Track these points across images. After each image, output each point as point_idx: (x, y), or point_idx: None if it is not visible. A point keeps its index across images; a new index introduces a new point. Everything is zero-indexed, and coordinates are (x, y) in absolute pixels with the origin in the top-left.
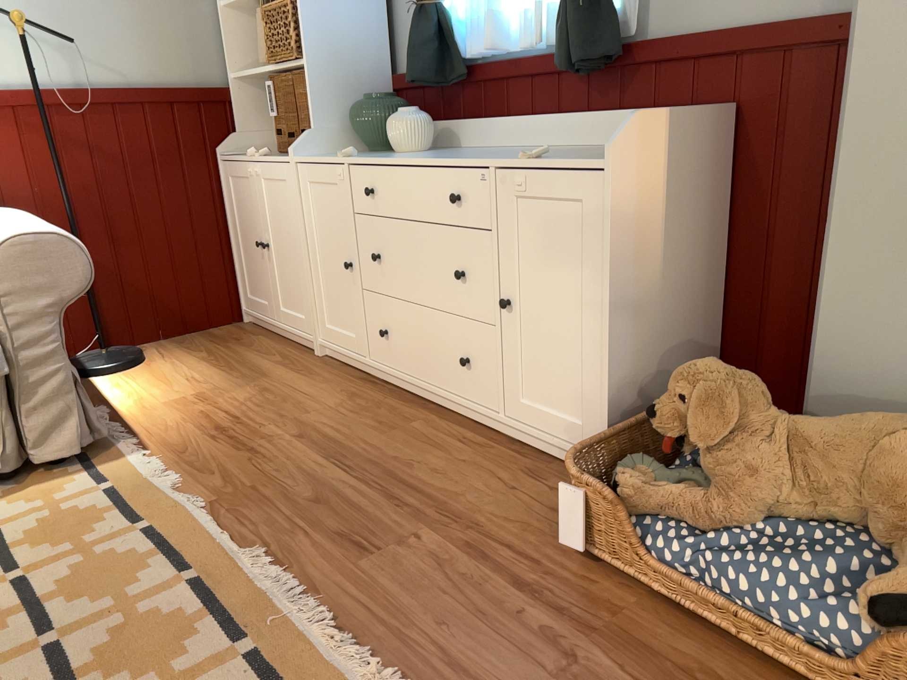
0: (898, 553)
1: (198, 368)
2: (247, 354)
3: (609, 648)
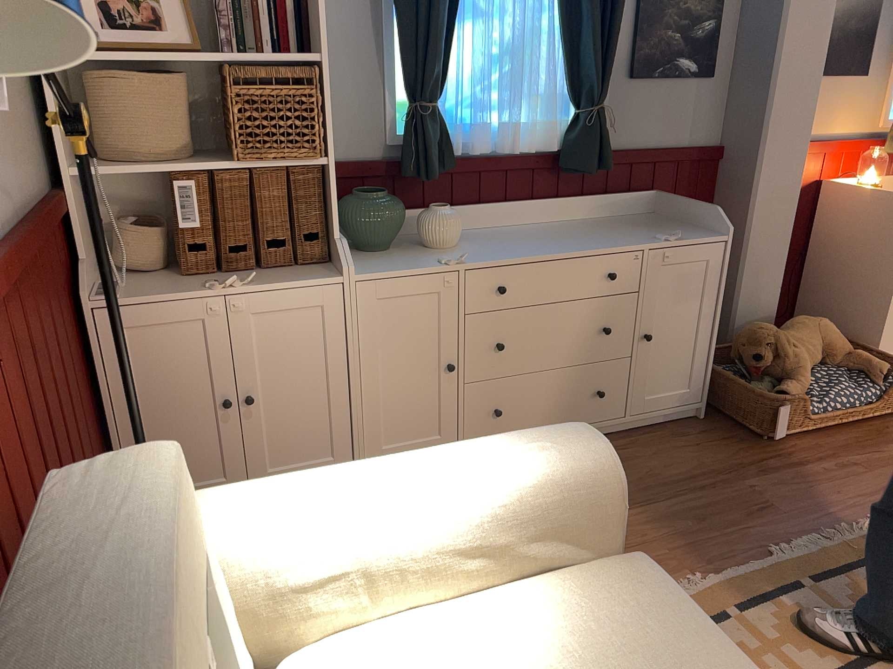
0: (842, 364)
1: None
2: None
3: (846, 454)
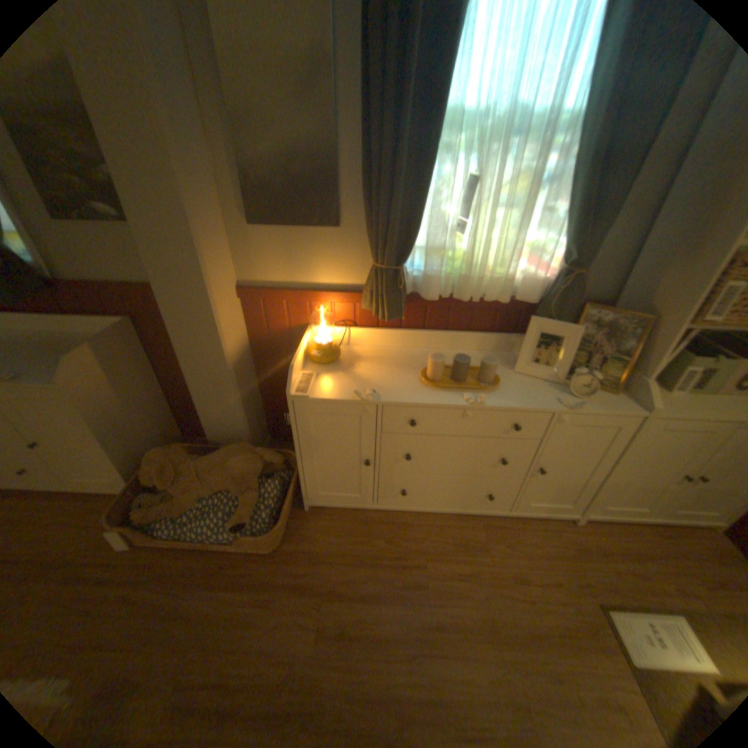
0: (239, 498)
1: None
2: None
3: (150, 587)
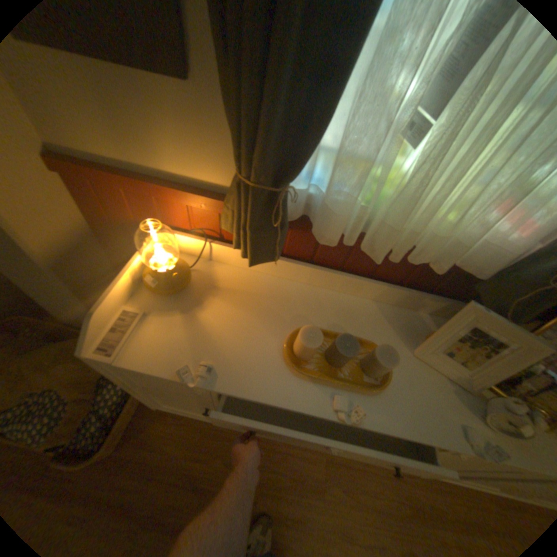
0: (73, 403)
1: None
2: None
3: None
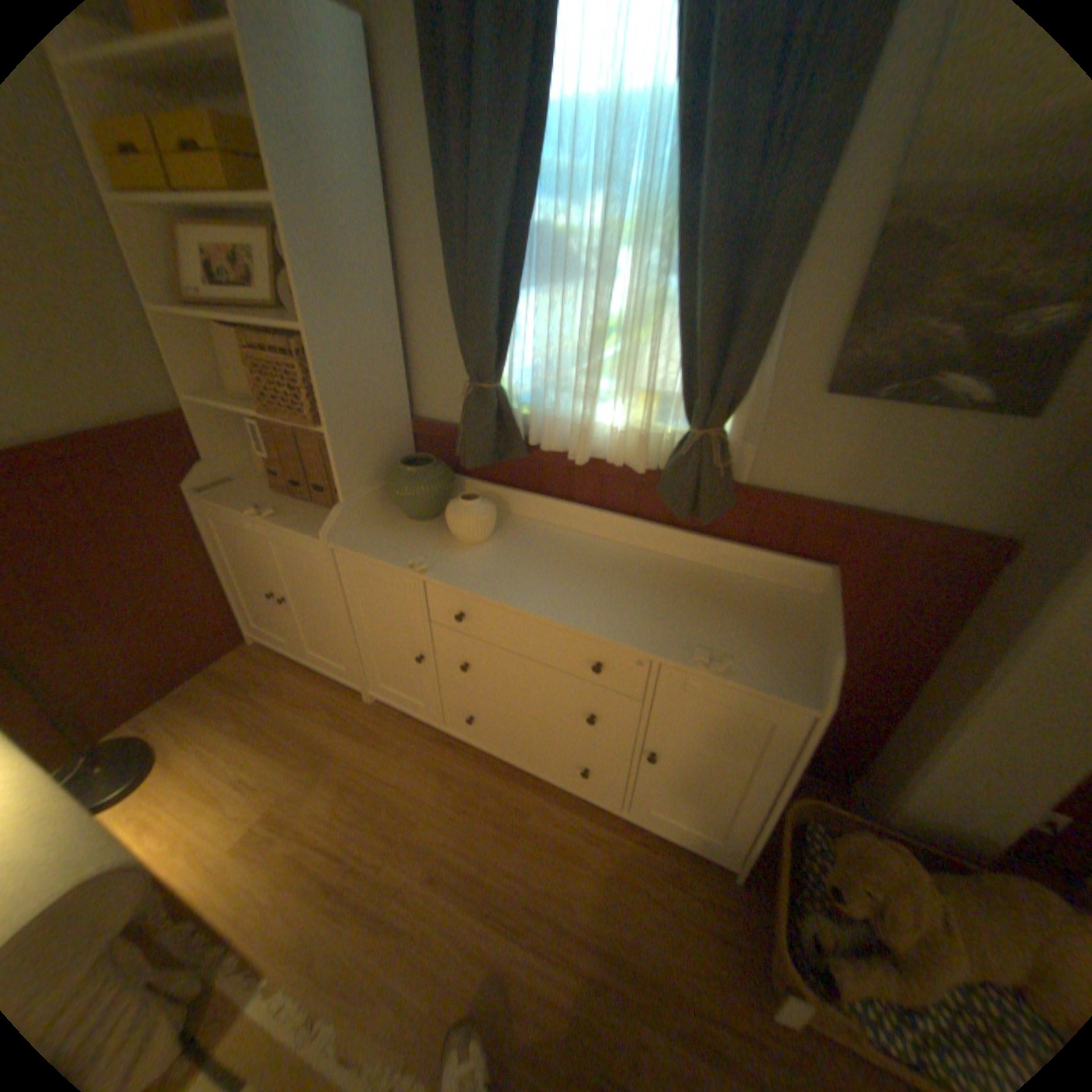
0: None
1: (237, 757)
2: (284, 714)
3: None
